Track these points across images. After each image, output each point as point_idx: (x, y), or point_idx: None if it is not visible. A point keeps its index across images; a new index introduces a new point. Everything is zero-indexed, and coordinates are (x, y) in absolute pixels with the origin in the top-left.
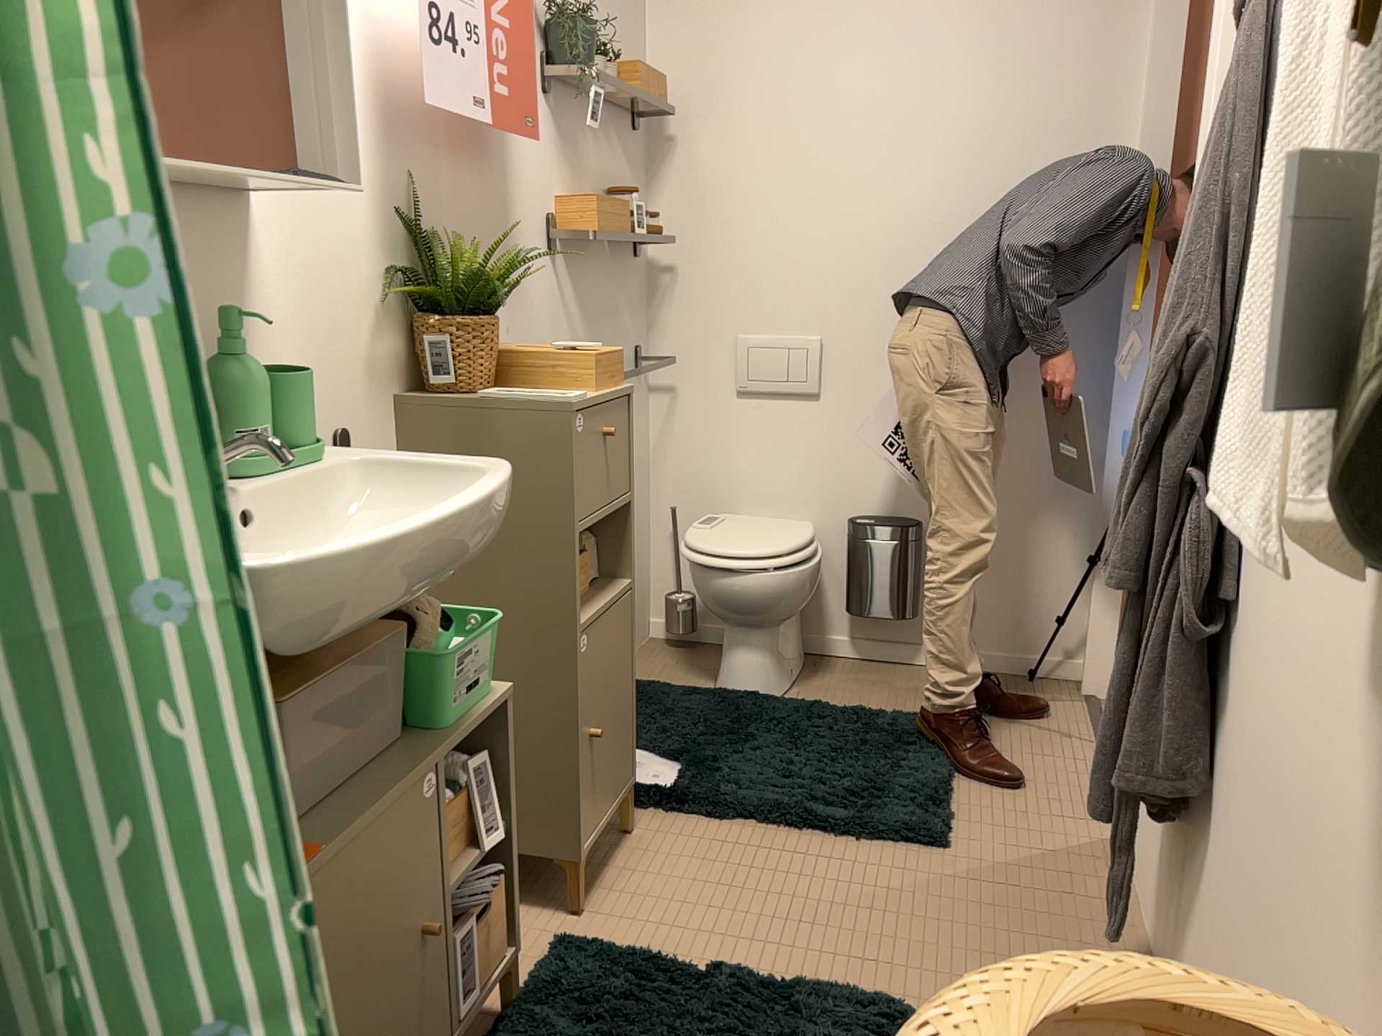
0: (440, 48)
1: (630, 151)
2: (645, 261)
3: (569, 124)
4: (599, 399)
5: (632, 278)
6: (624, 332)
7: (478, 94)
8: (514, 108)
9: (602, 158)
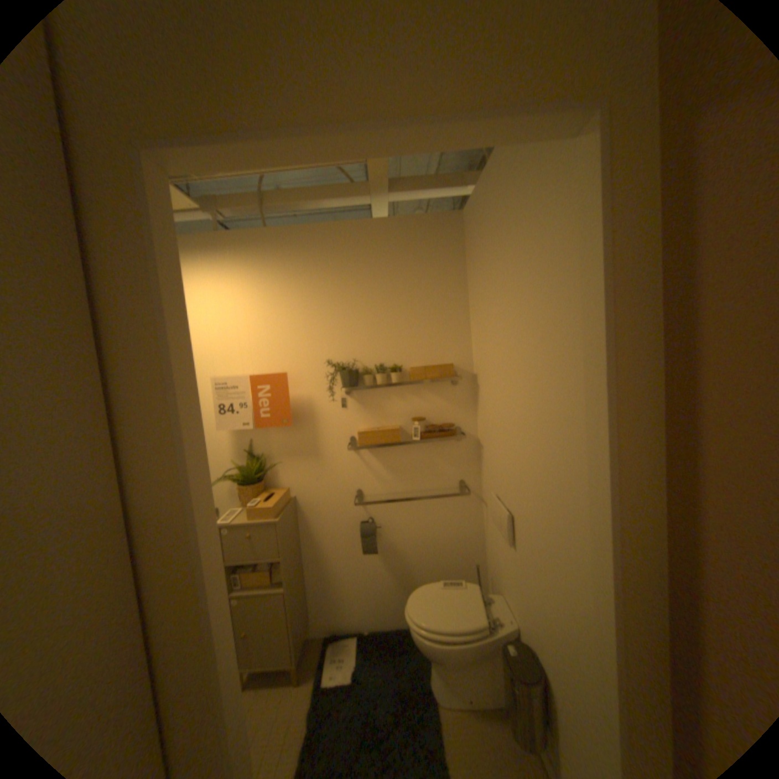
0: (223, 412)
1: (447, 392)
2: (470, 438)
3: (369, 397)
4: (238, 525)
5: (451, 448)
6: (439, 473)
7: (244, 419)
8: (272, 417)
9: (407, 402)
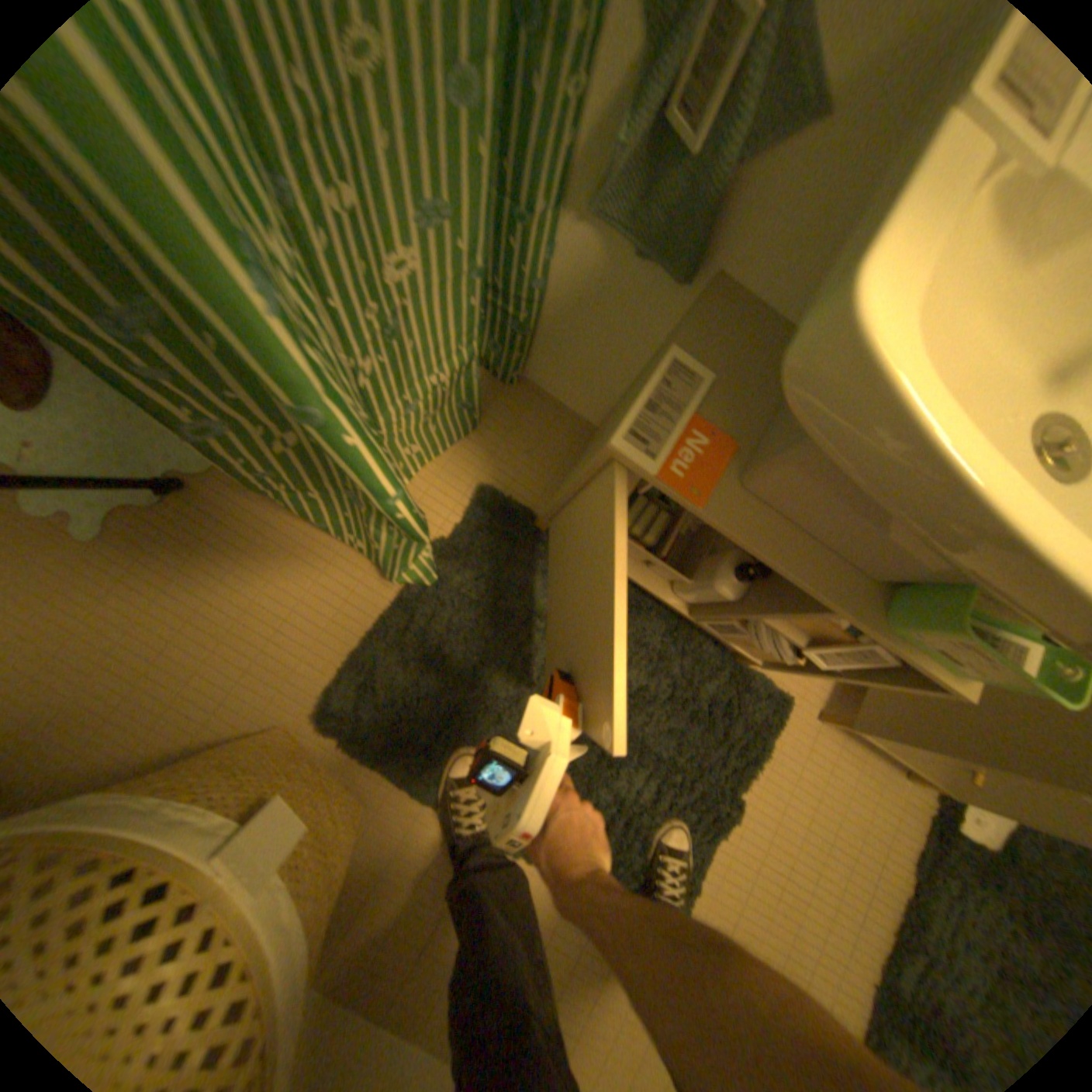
0: None
1: None
2: None
3: None
4: None
5: None
6: None
7: None
8: None
9: None
